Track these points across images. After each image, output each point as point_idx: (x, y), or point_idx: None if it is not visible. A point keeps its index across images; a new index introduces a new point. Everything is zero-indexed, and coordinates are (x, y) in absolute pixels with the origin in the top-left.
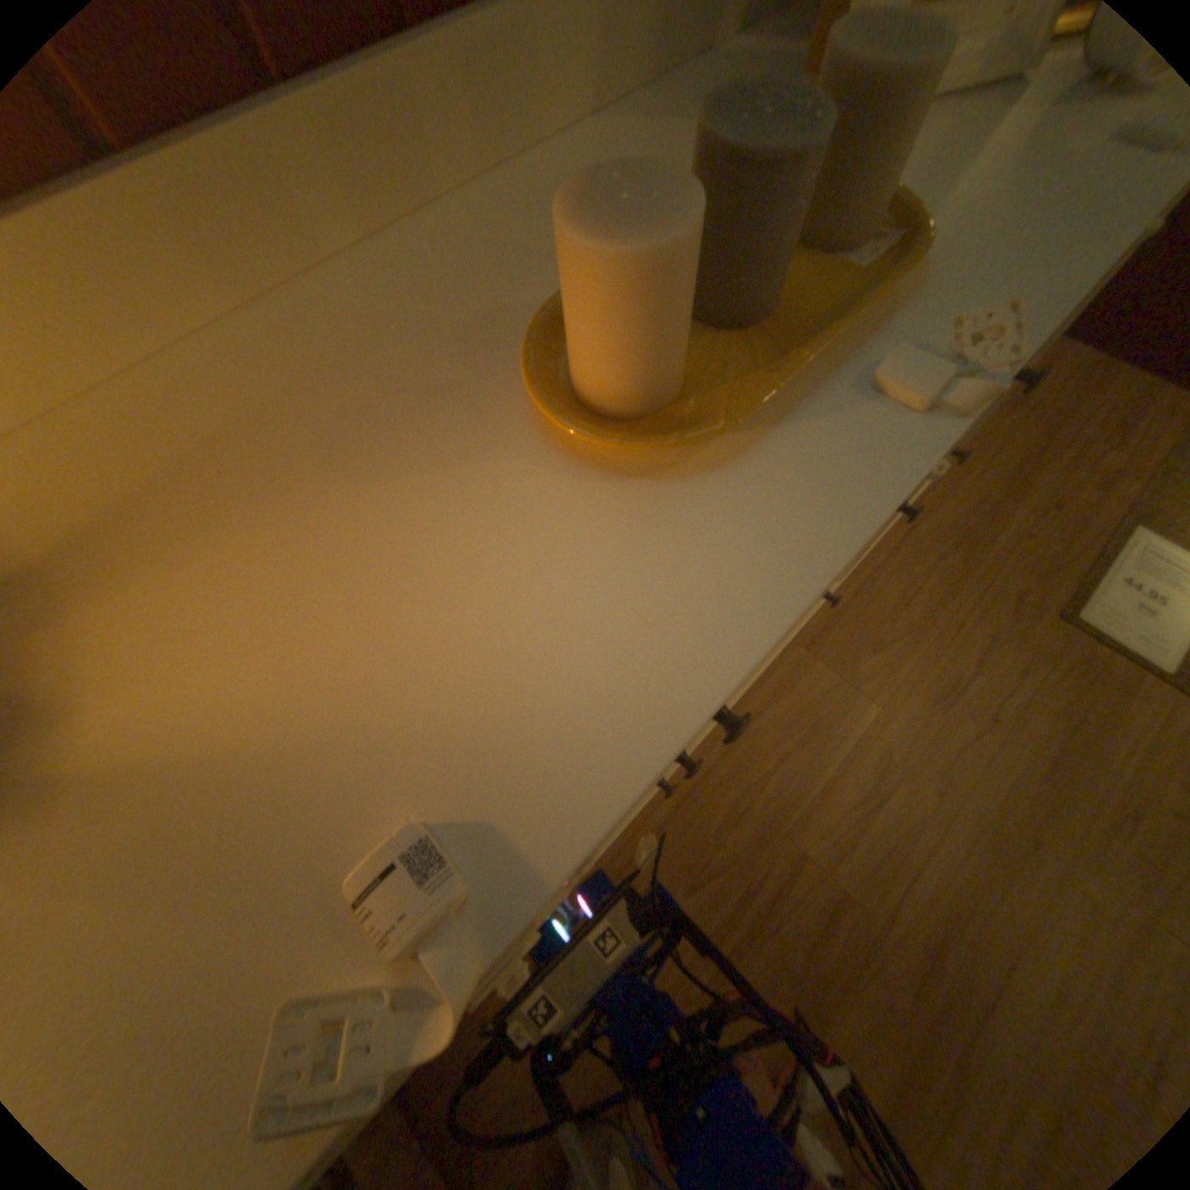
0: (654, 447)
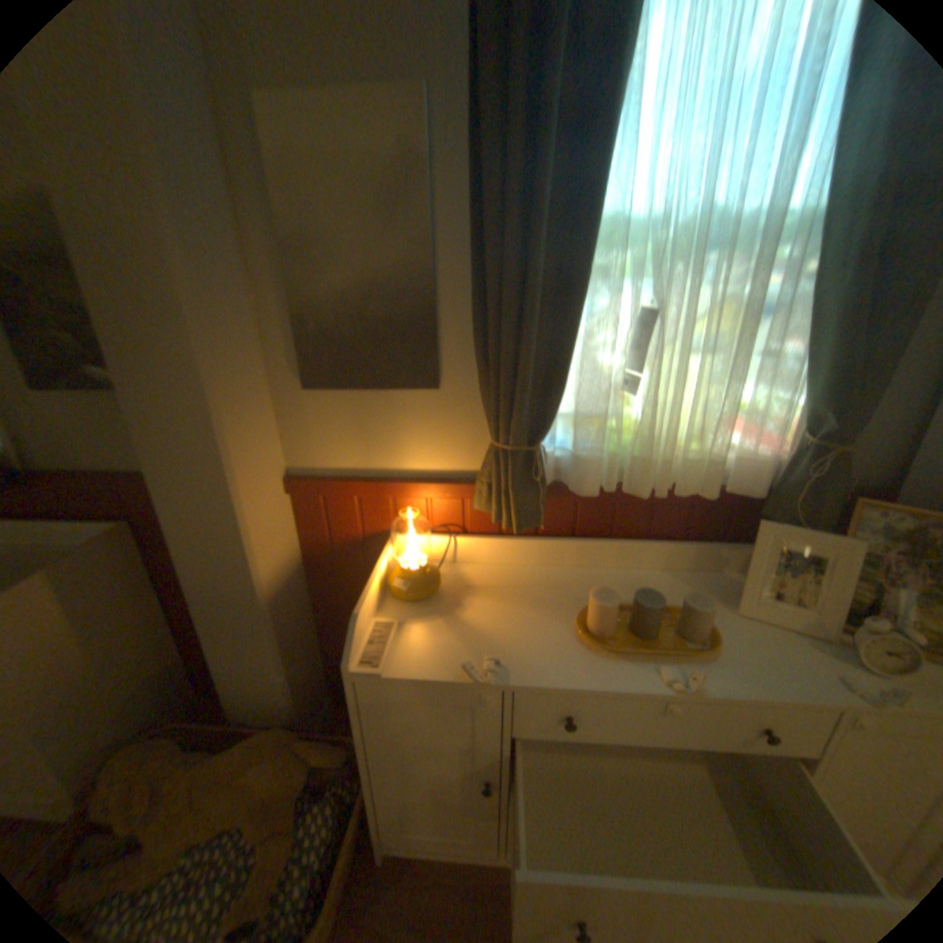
0: (593, 645)
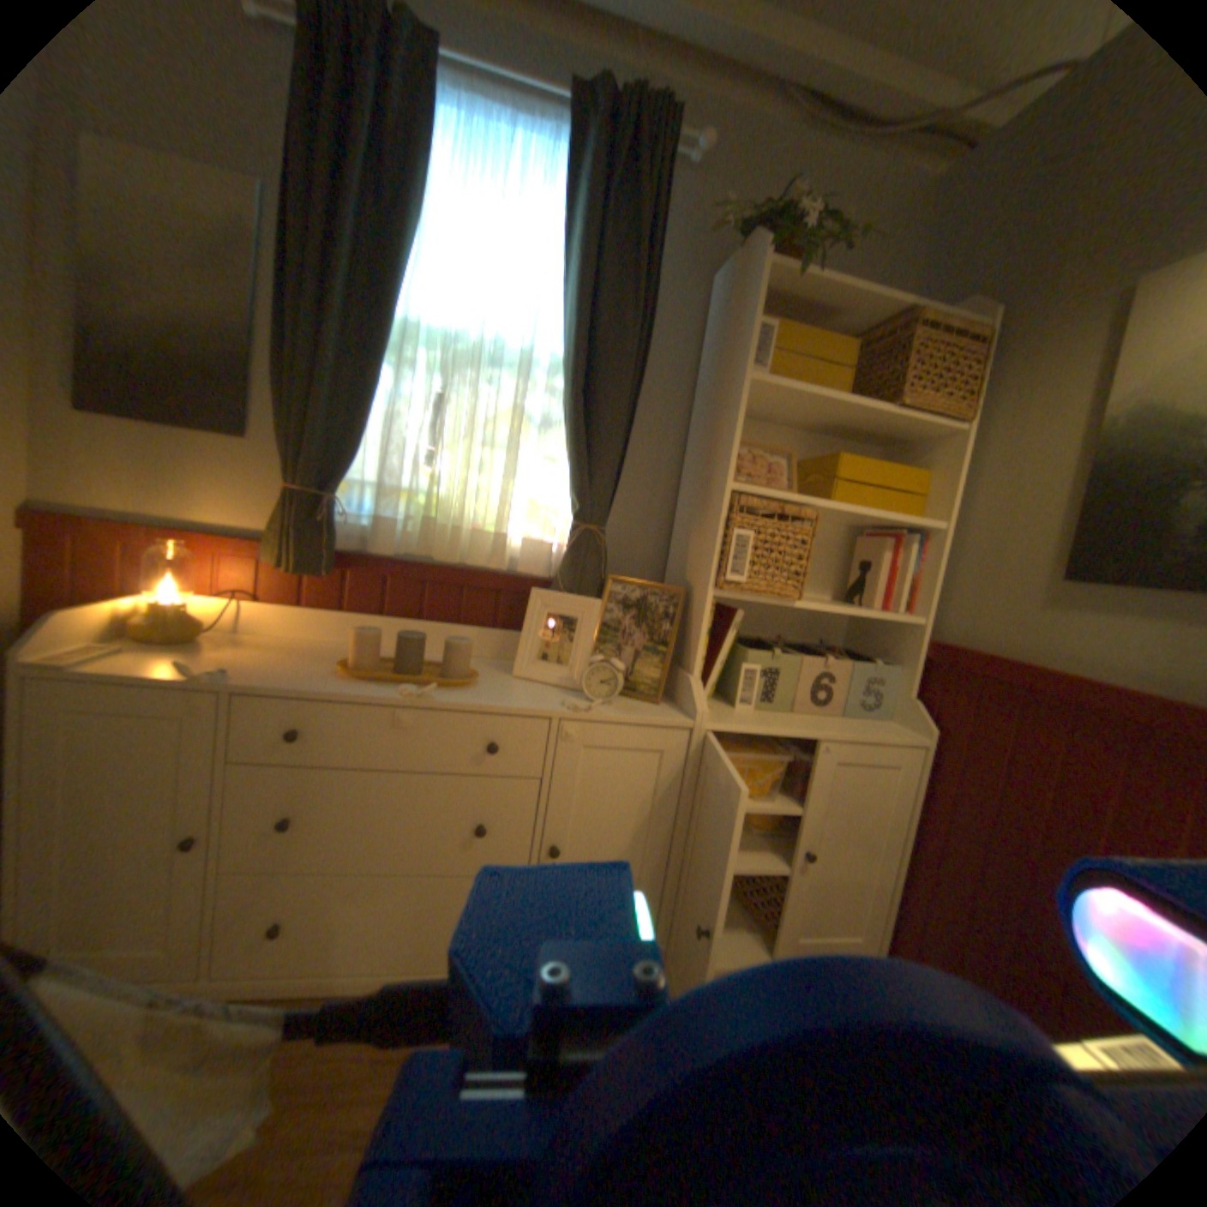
0: (346, 678)
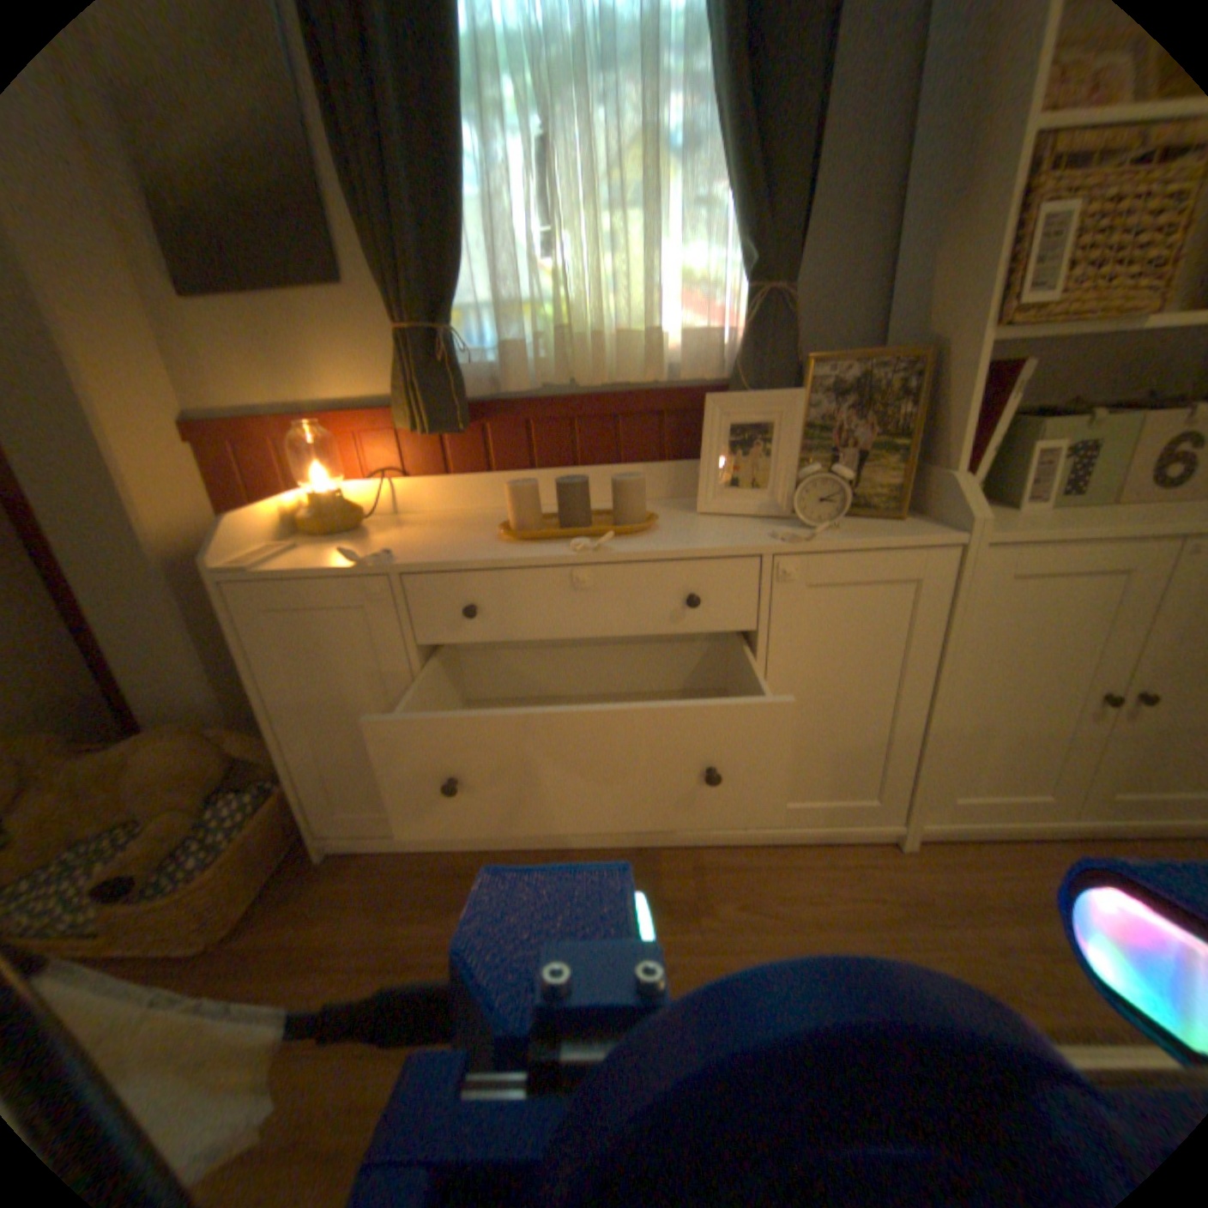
0: (513, 540)
